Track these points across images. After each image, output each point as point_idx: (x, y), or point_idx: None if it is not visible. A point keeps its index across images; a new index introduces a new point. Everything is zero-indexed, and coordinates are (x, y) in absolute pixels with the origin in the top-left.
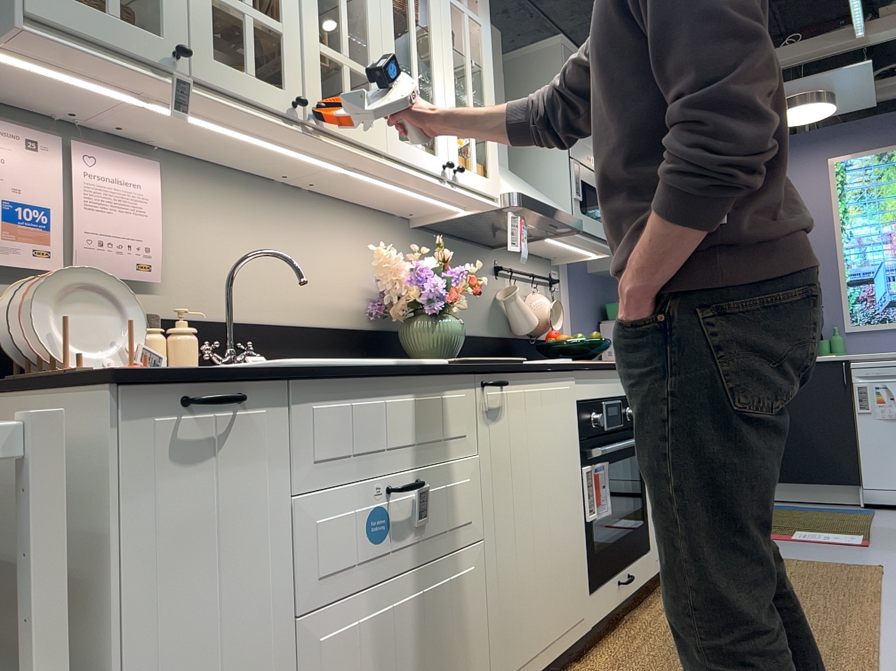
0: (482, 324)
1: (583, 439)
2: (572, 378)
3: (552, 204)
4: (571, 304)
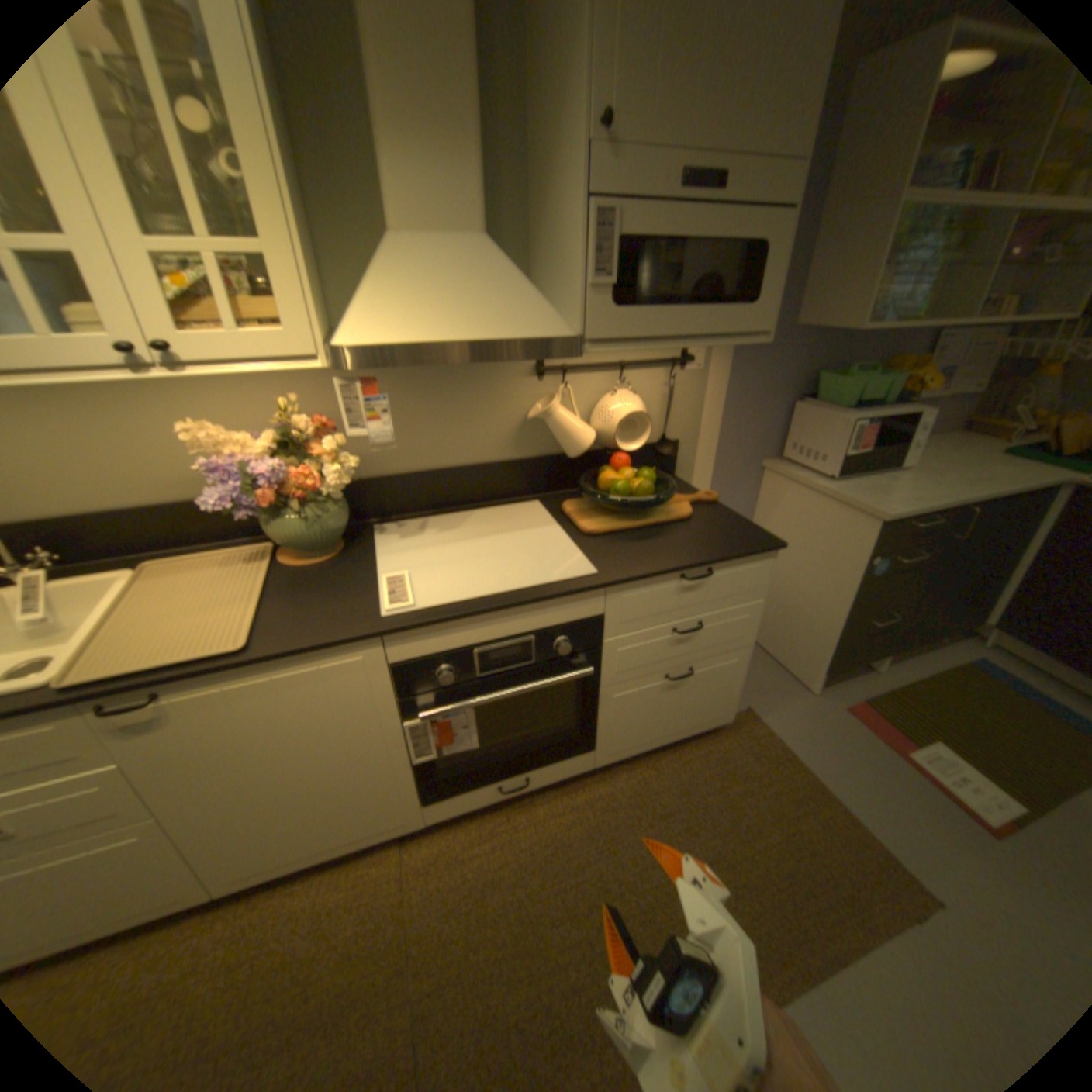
0: (497, 448)
1: (410, 696)
2: (368, 646)
3: (486, 326)
4: (727, 384)
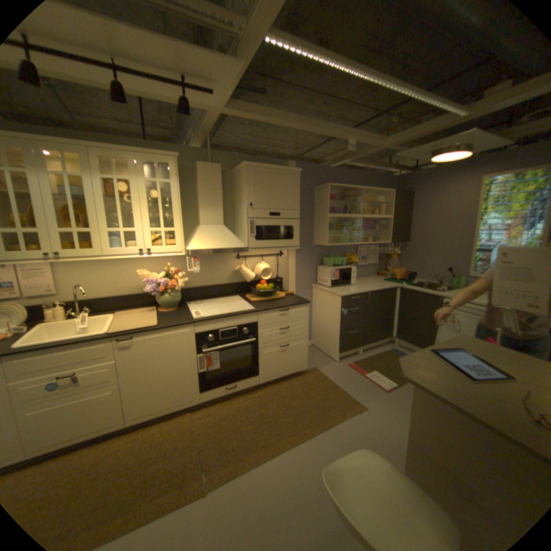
0: (226, 279)
1: (200, 346)
2: (190, 326)
3: (224, 245)
4: (295, 261)
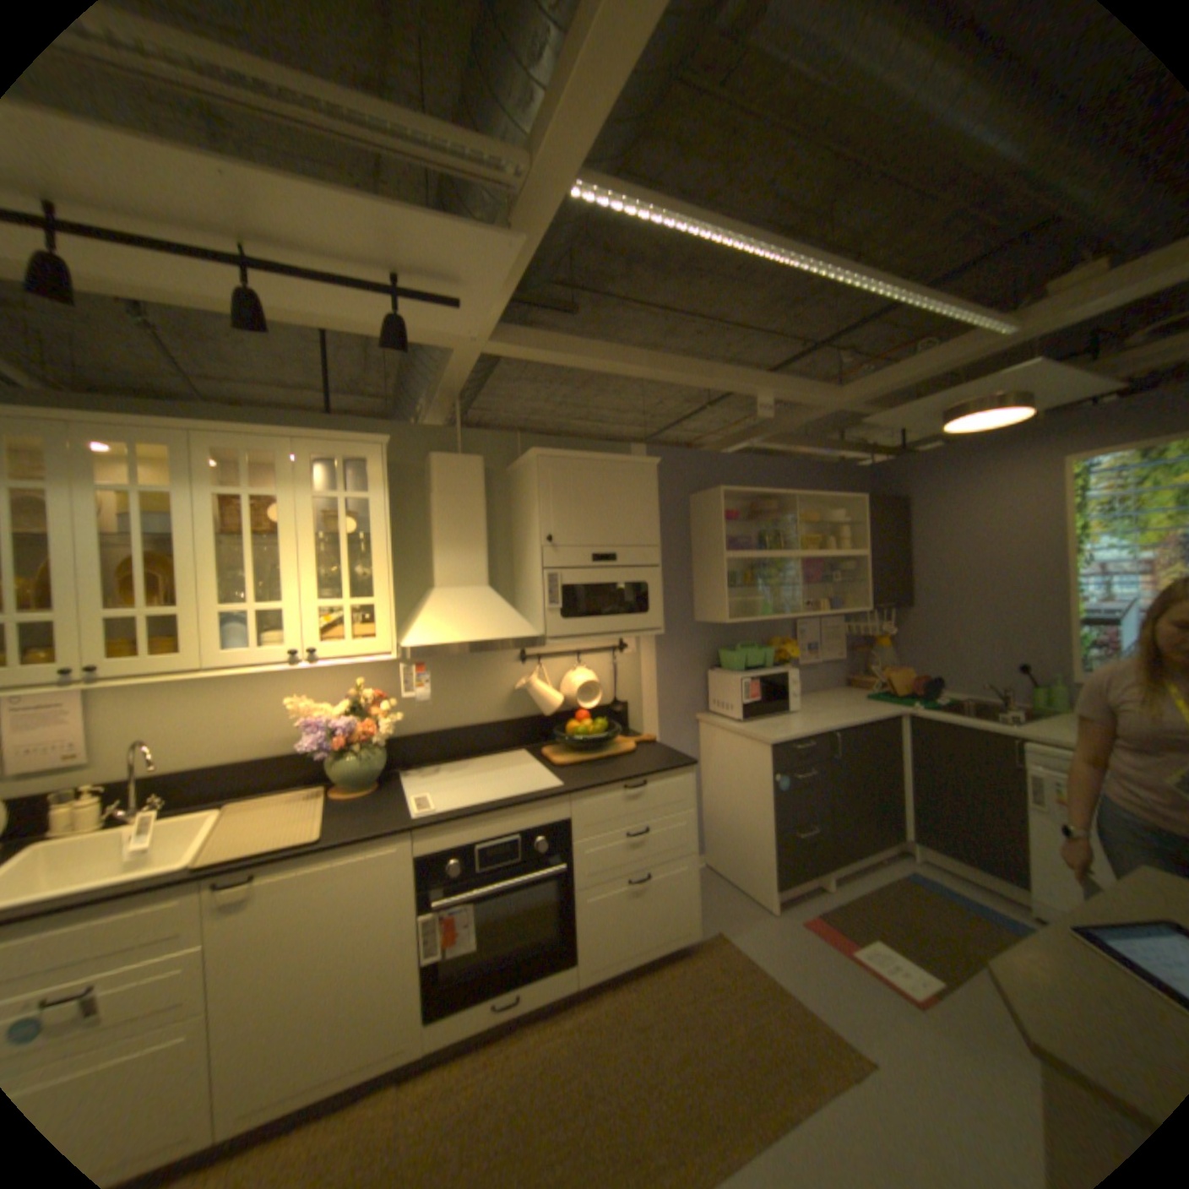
0: (493, 711)
1: (424, 890)
2: (400, 840)
3: (488, 632)
4: (655, 661)
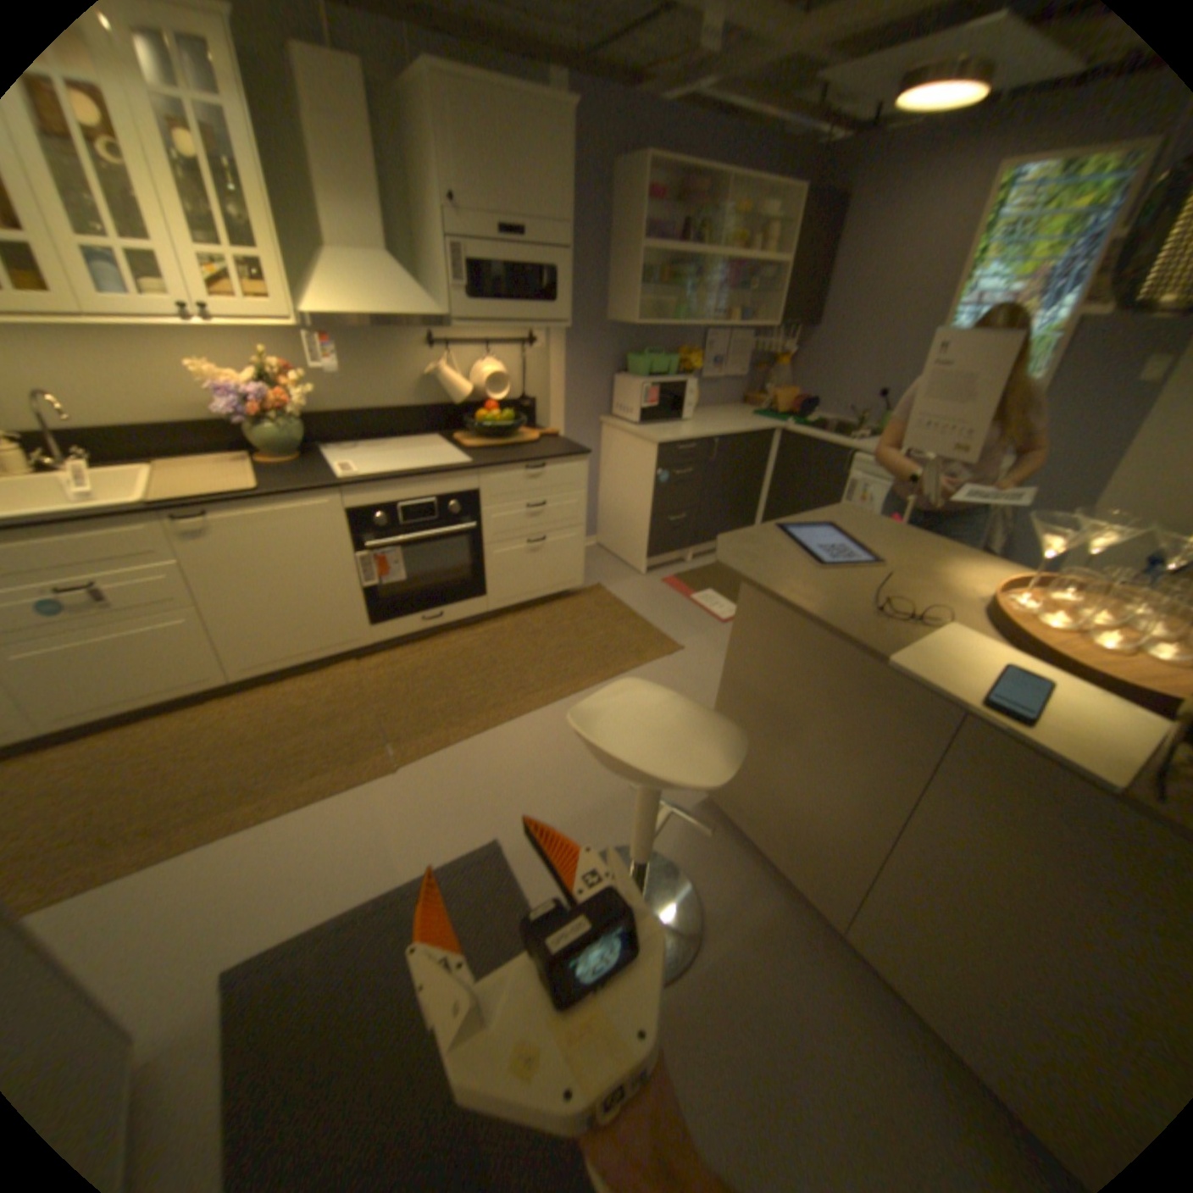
0: (406, 395)
1: (361, 534)
2: (334, 493)
3: (392, 305)
4: (566, 359)
